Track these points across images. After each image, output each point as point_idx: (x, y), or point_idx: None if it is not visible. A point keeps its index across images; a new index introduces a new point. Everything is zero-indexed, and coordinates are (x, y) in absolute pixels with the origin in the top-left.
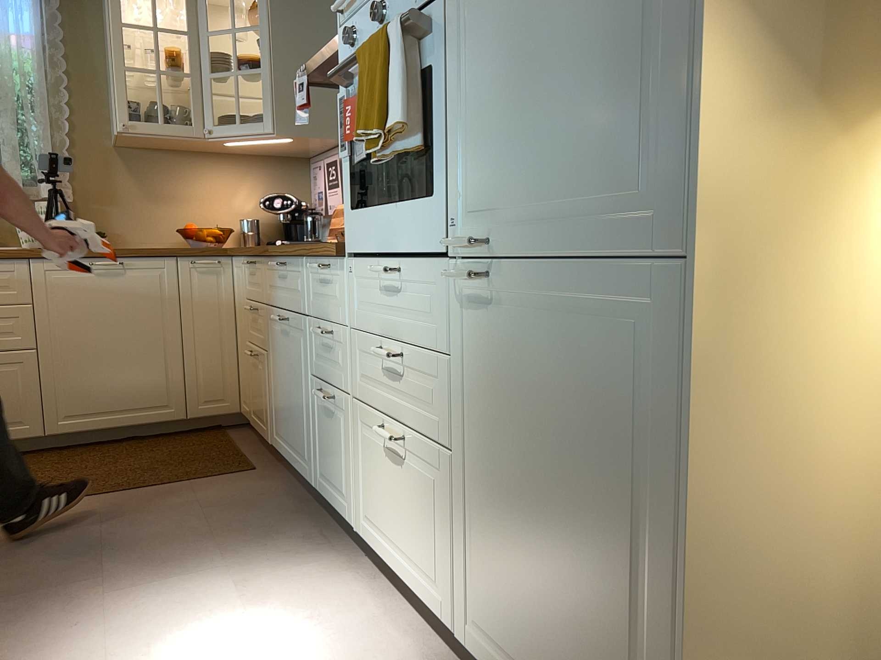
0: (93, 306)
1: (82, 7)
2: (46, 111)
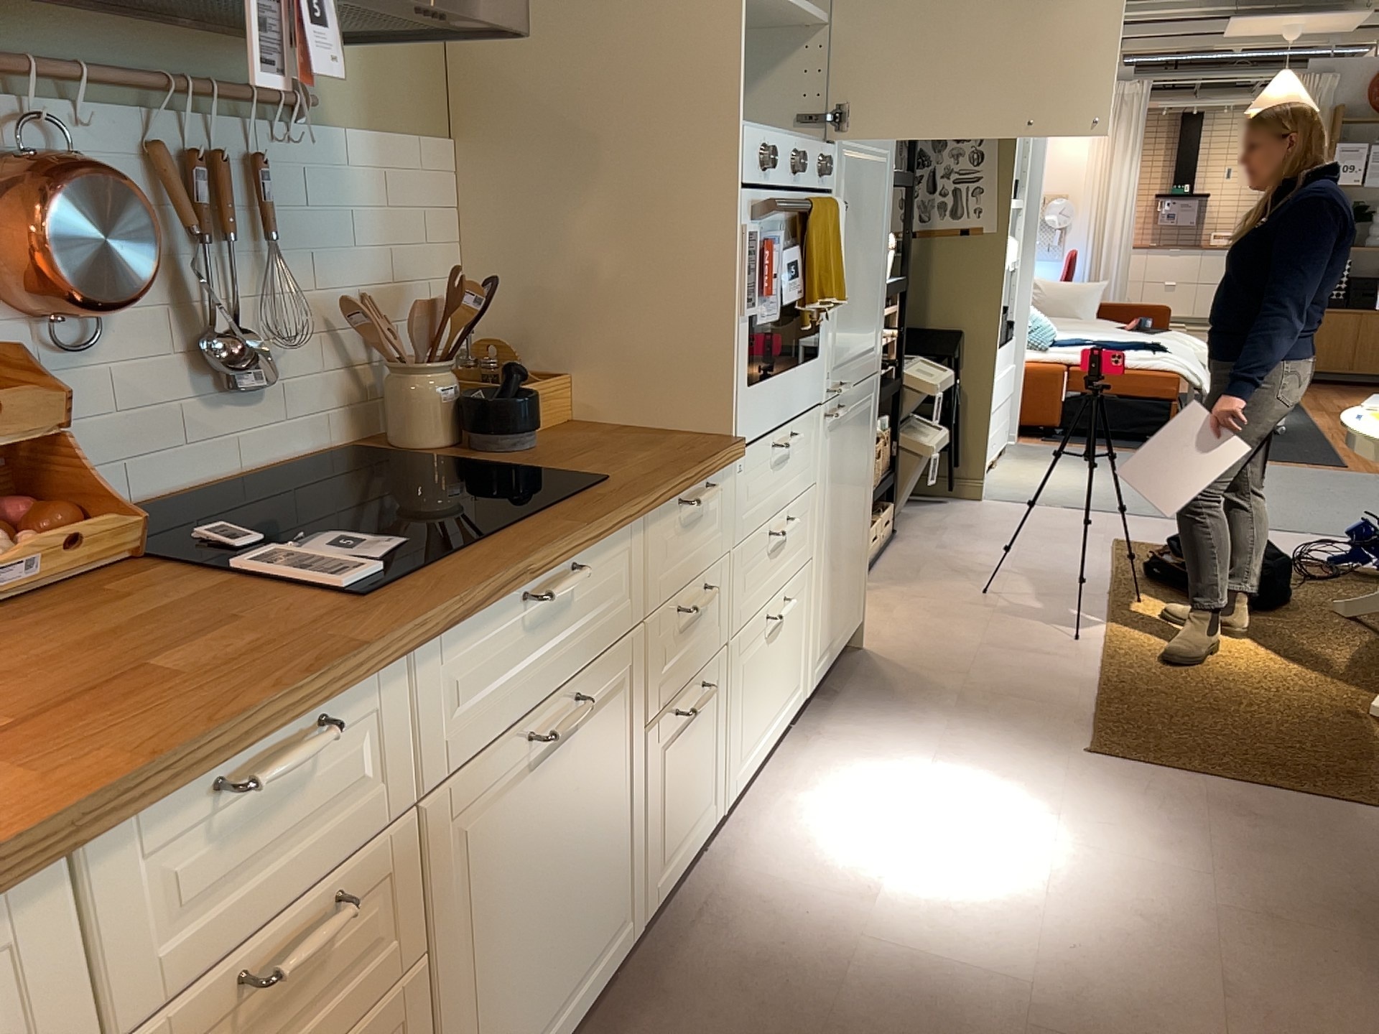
0: None
1: None
2: None
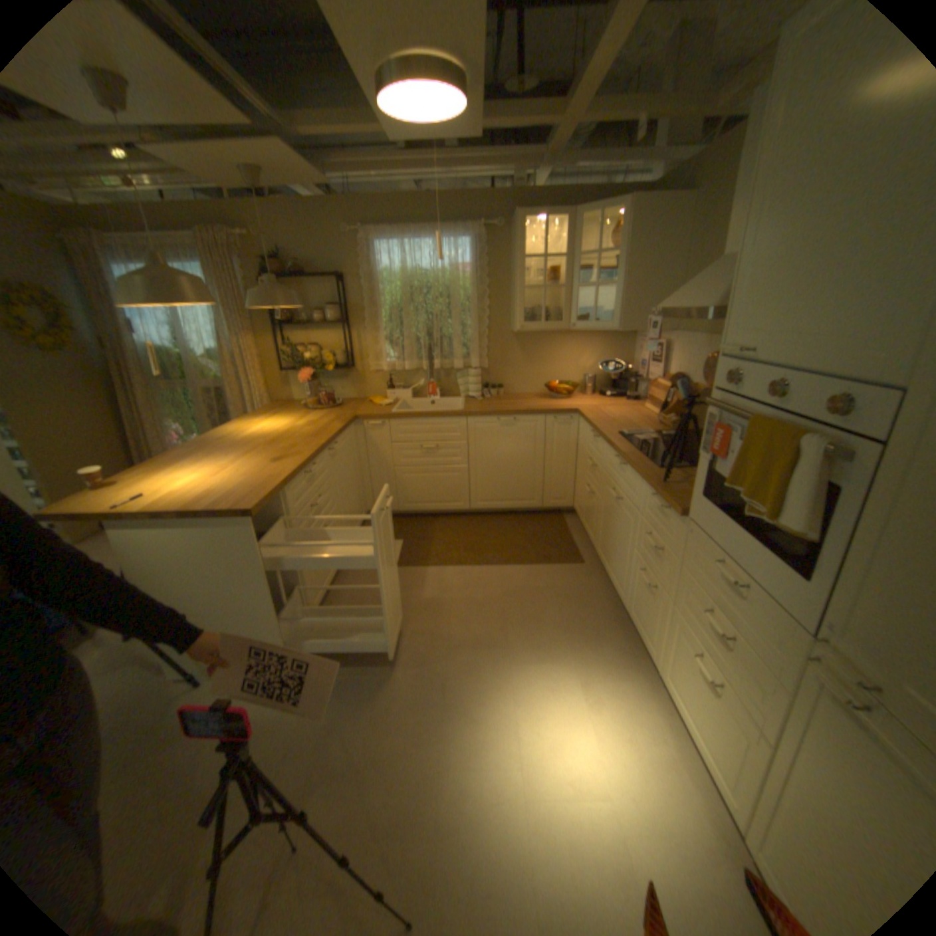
0: (497, 443)
1: (499, 238)
2: (476, 313)
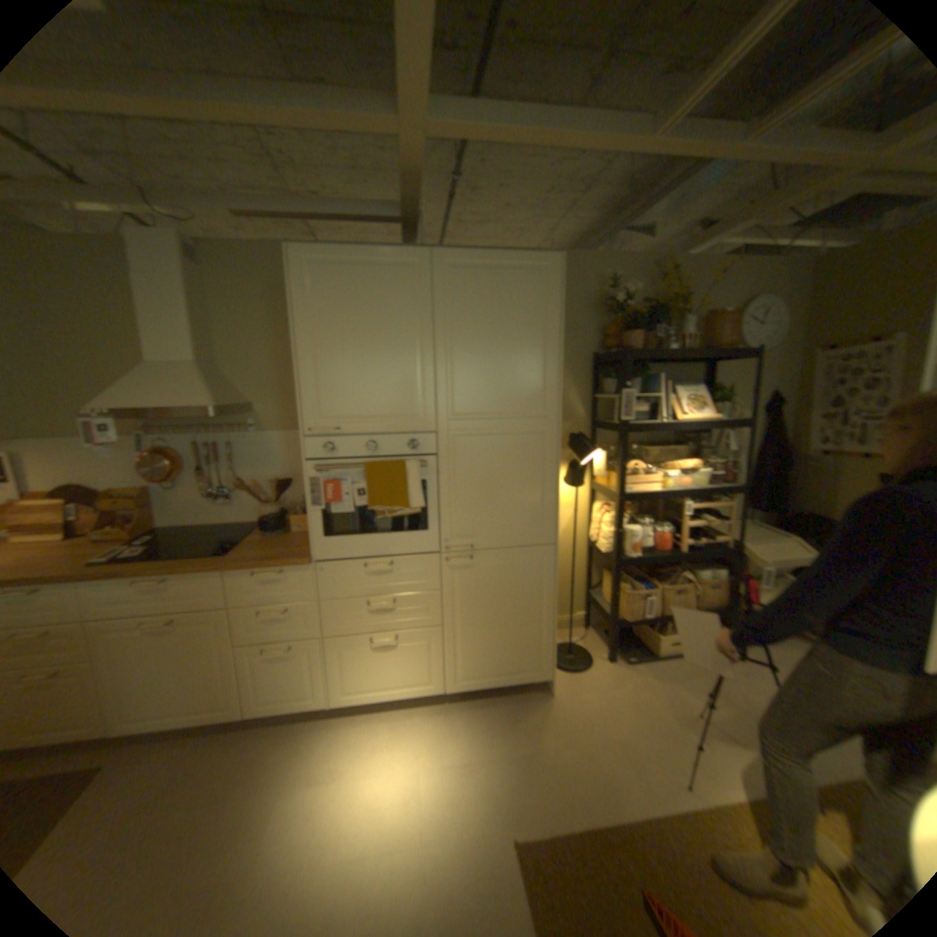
0: None
1: None
2: None
